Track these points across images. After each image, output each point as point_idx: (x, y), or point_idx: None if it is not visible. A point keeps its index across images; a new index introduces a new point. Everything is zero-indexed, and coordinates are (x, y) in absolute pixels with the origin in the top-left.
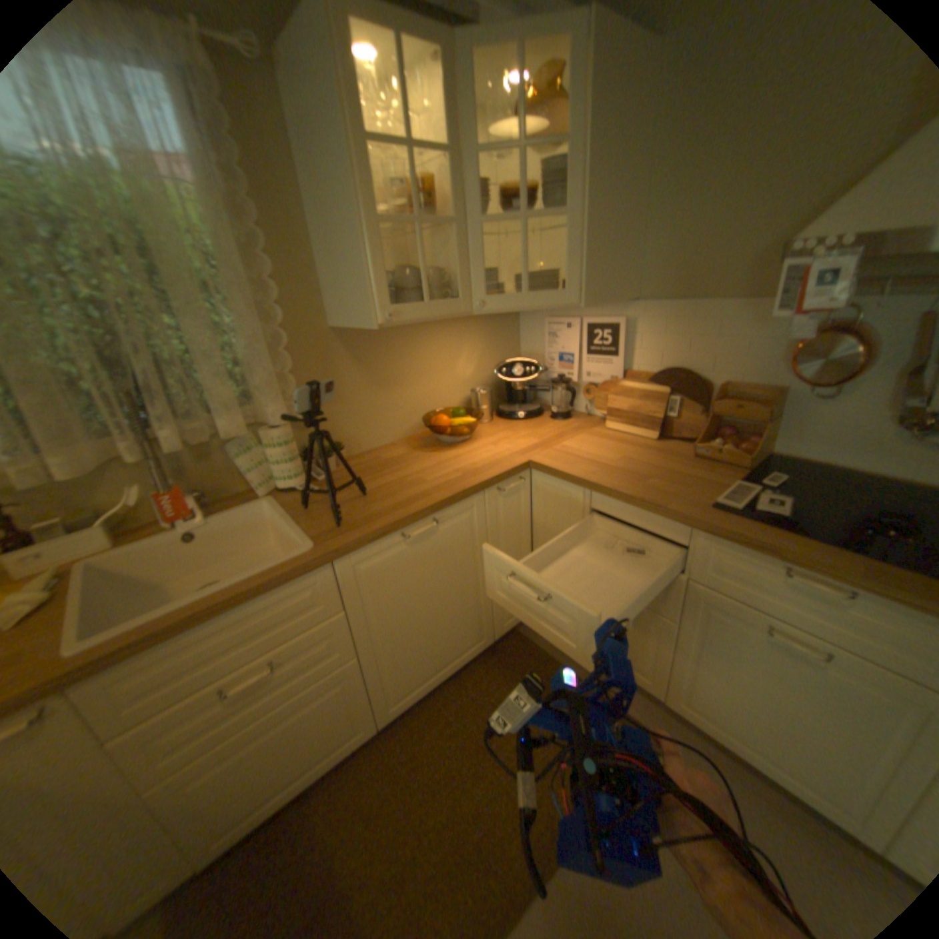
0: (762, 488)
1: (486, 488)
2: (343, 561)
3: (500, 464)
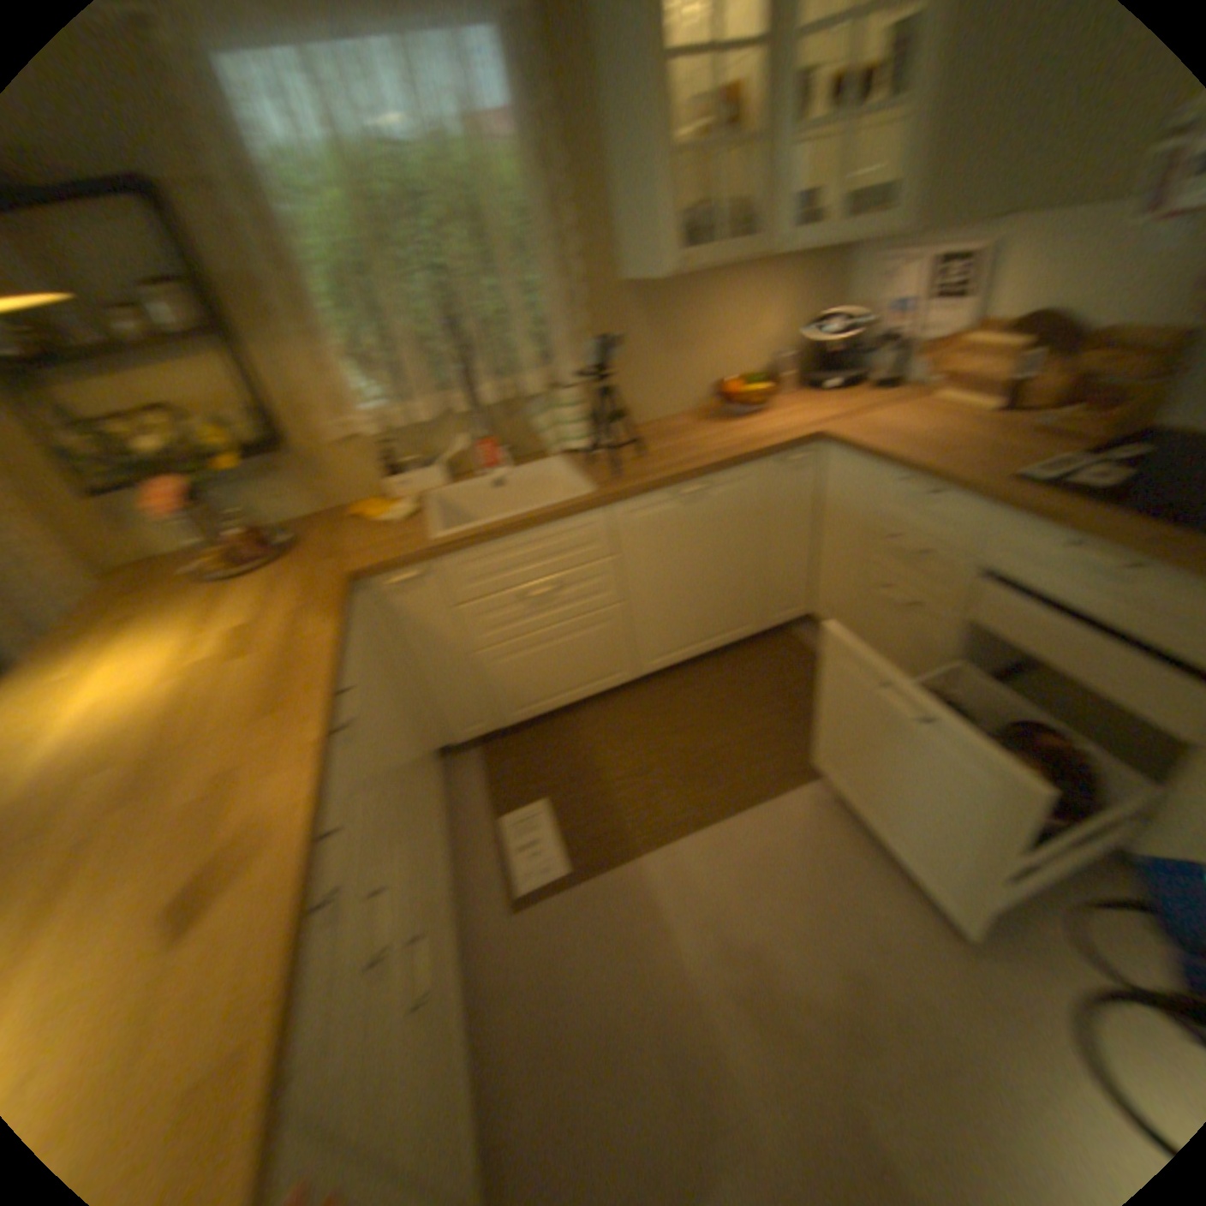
0: (1095, 461)
1: (760, 458)
2: (611, 510)
3: (782, 435)
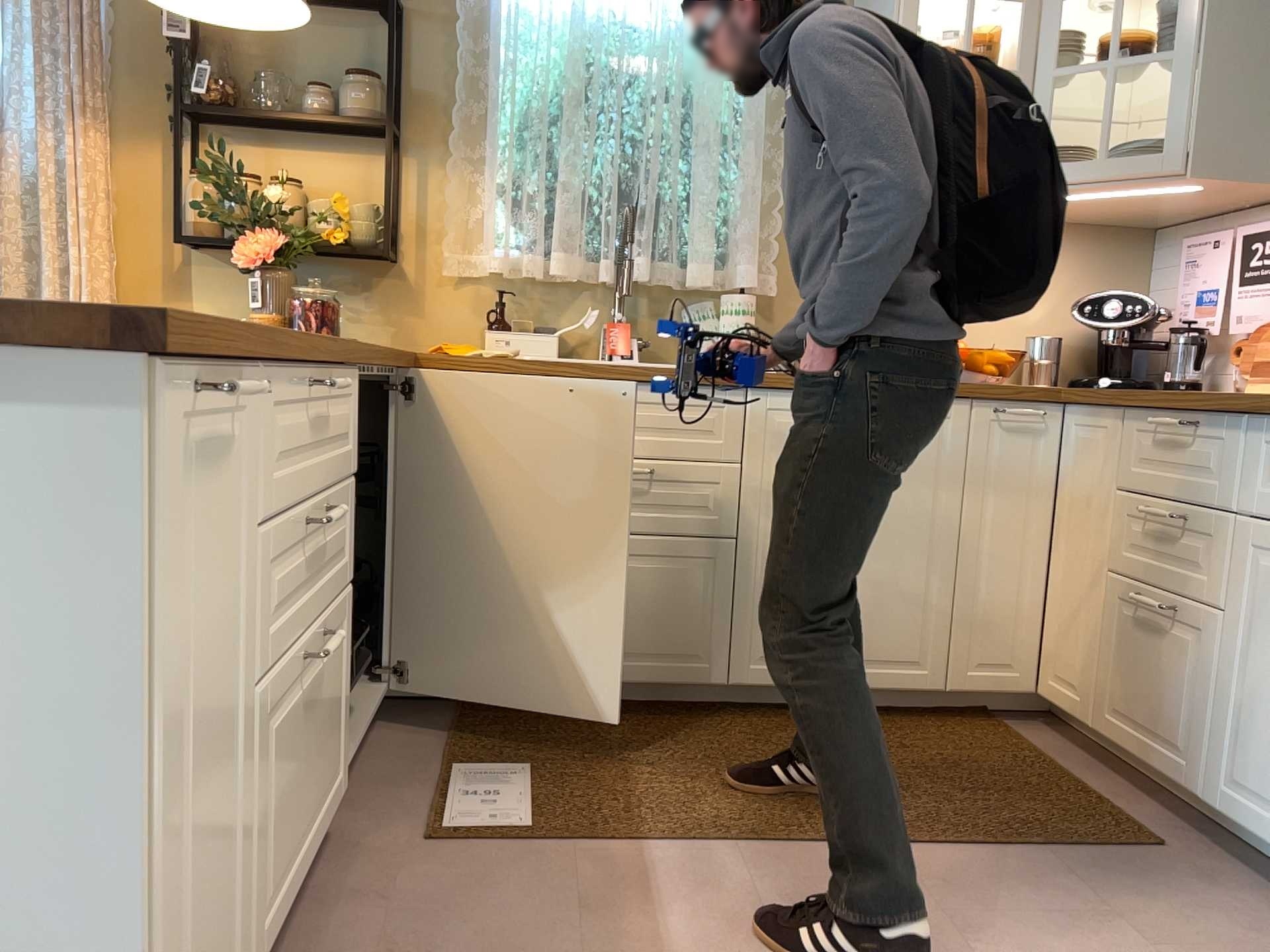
0: None
1: (977, 396)
2: (760, 394)
3: (1016, 385)
